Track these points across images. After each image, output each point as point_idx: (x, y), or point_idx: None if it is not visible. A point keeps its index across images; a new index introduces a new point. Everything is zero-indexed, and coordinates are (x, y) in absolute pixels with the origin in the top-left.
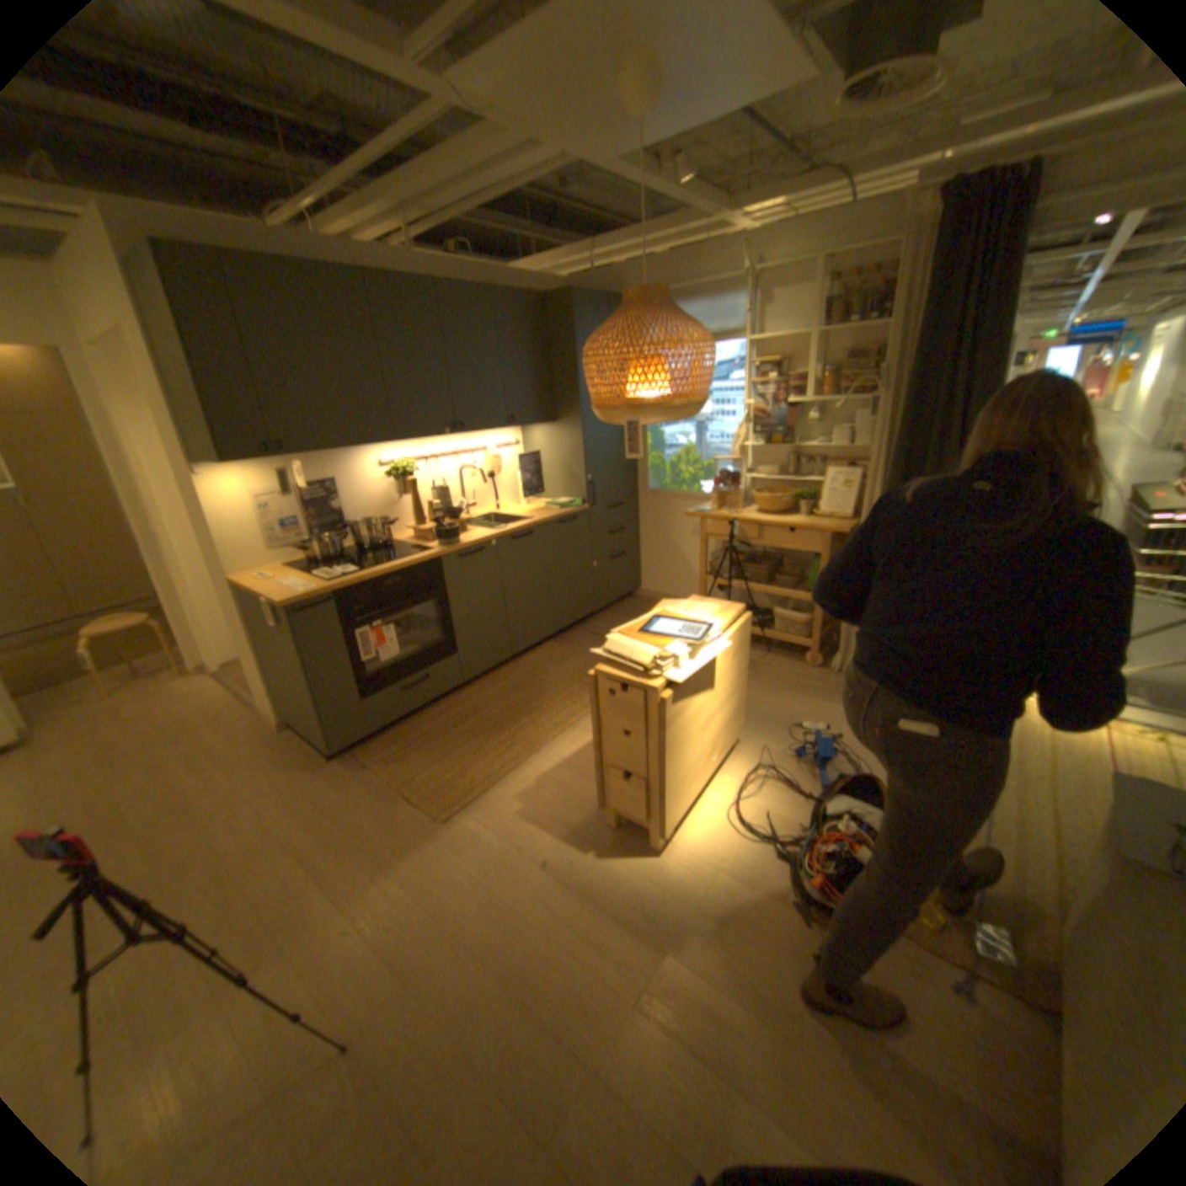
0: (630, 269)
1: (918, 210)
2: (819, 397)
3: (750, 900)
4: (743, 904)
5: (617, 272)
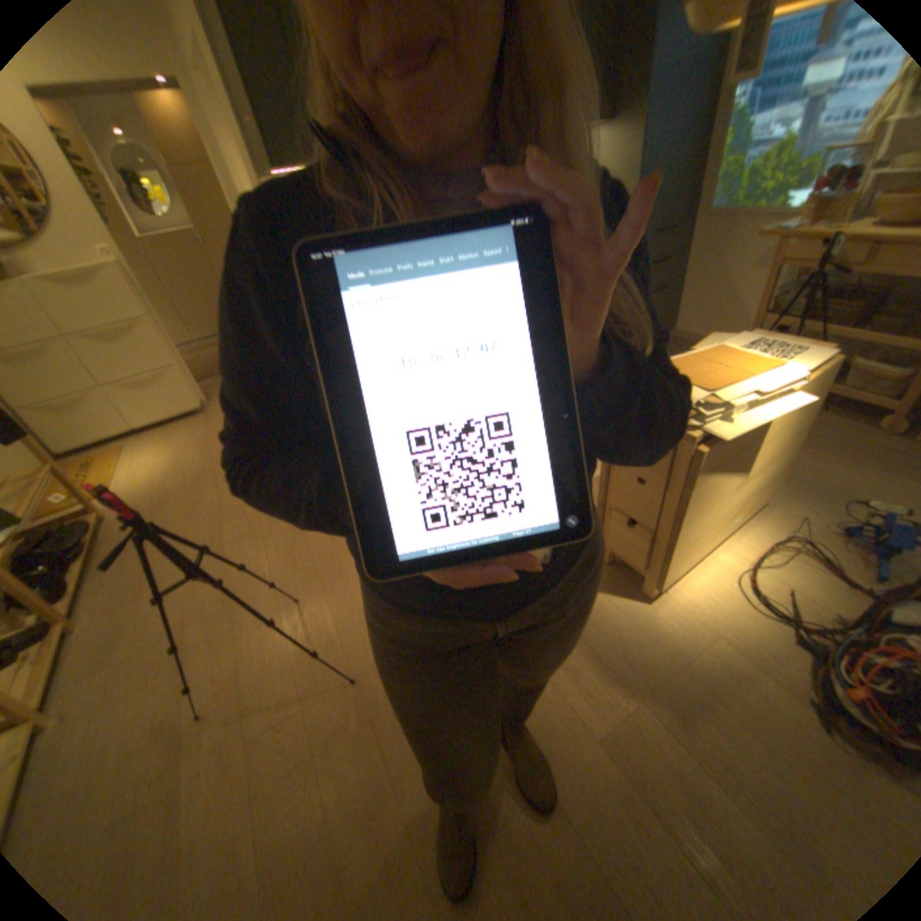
0: None
1: None
2: None
3: (752, 679)
4: (743, 680)
5: None
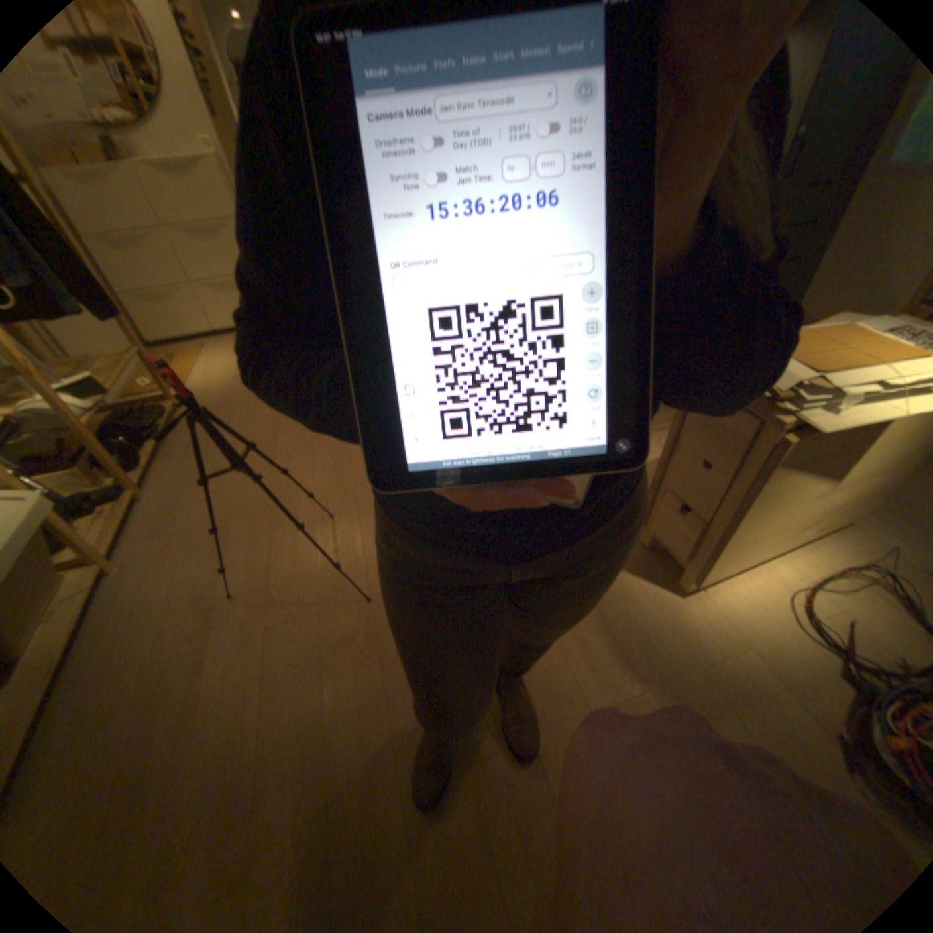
0: None
1: None
2: None
3: (775, 698)
4: (764, 696)
5: None
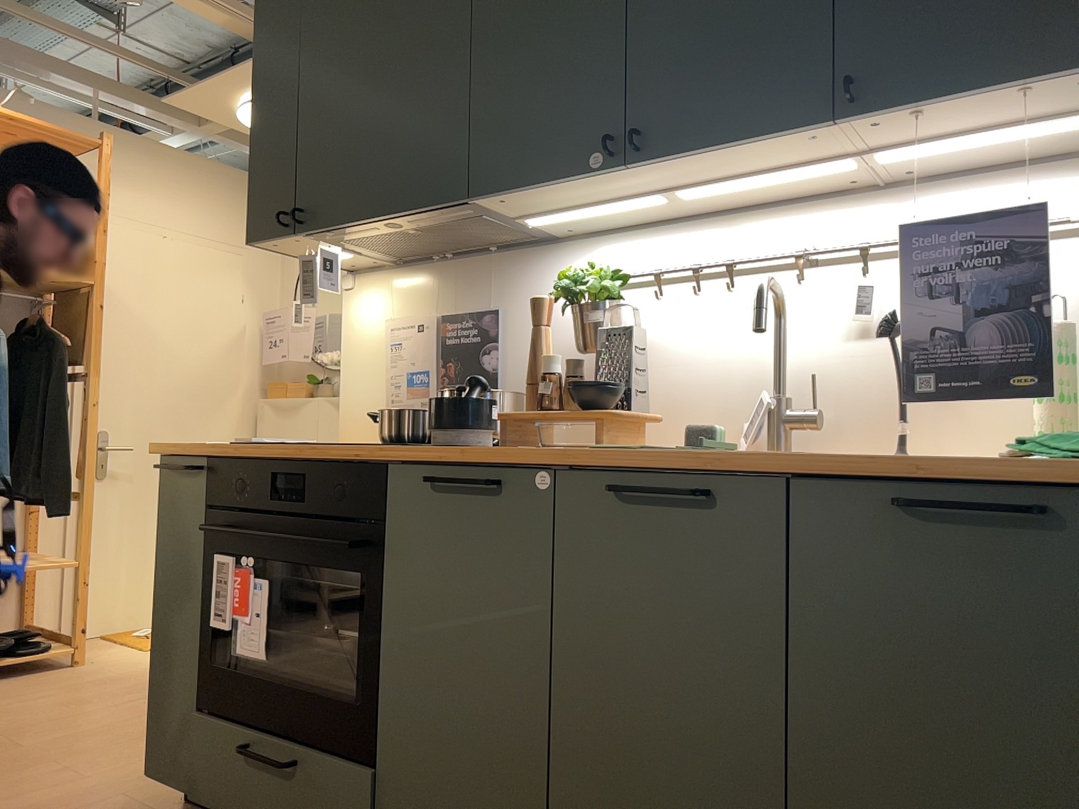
0: None
1: None
2: None
3: None
4: None
5: None
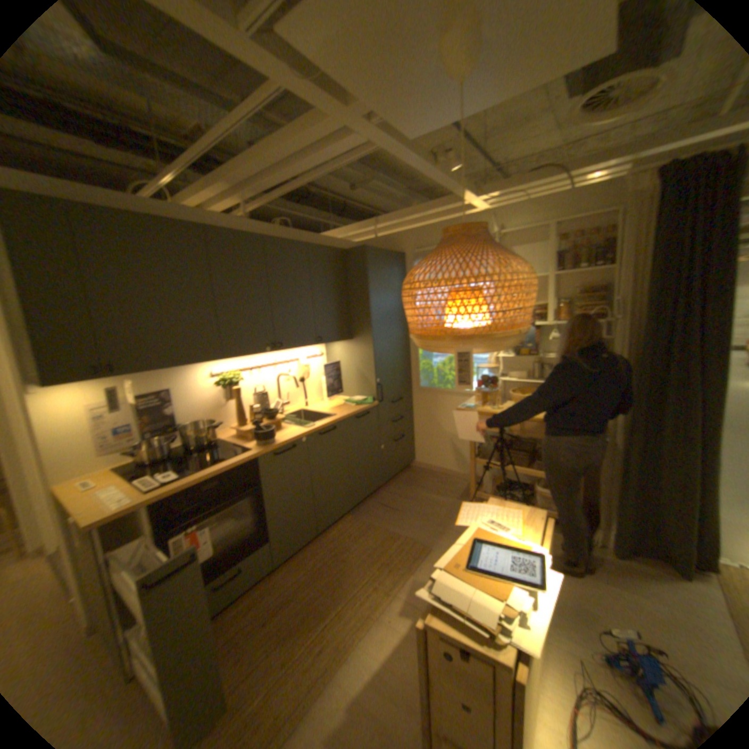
0: (404, 236)
1: (625, 191)
2: (557, 321)
3: None
4: None
5: (394, 238)
